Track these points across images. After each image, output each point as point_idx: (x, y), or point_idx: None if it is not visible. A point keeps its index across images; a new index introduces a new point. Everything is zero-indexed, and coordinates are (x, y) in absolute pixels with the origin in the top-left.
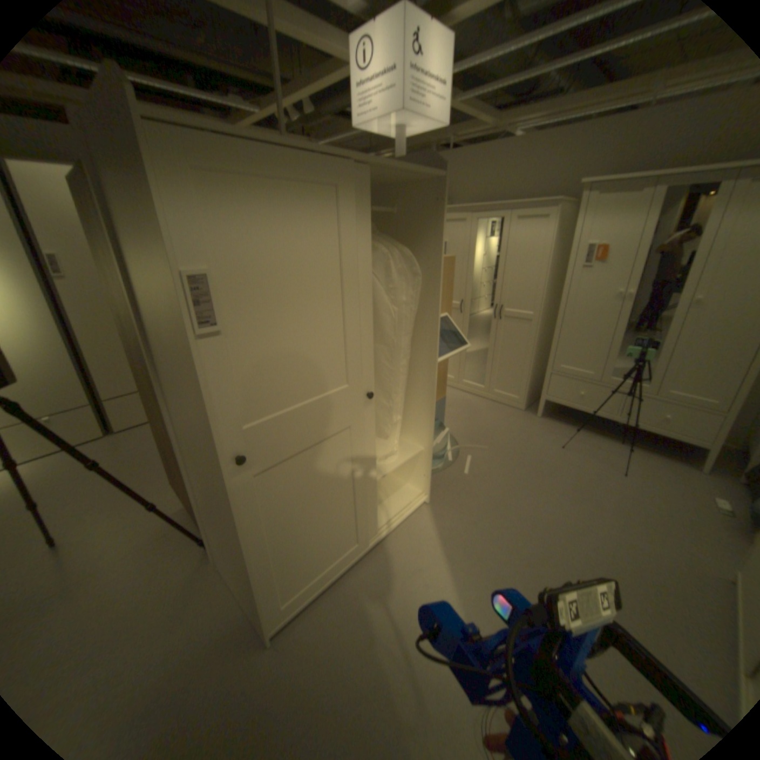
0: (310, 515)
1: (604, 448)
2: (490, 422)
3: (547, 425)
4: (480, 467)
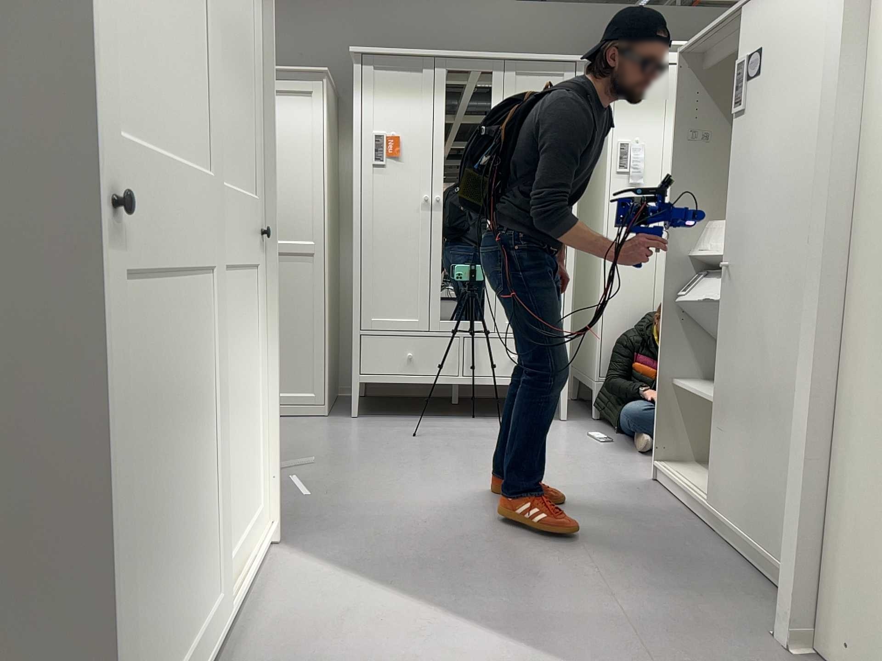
0: (166, 471)
1: (459, 426)
2: (287, 438)
3: (373, 423)
4: (320, 485)
